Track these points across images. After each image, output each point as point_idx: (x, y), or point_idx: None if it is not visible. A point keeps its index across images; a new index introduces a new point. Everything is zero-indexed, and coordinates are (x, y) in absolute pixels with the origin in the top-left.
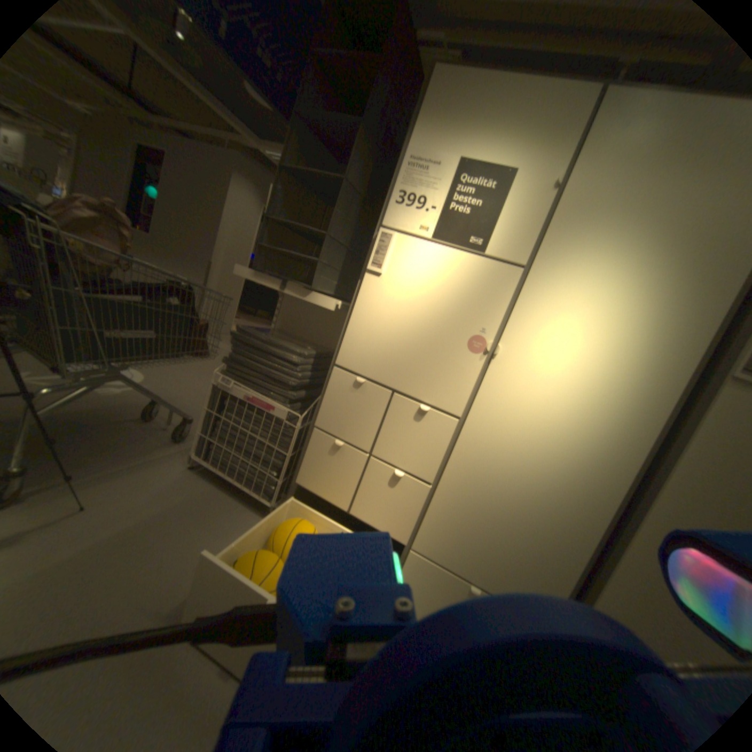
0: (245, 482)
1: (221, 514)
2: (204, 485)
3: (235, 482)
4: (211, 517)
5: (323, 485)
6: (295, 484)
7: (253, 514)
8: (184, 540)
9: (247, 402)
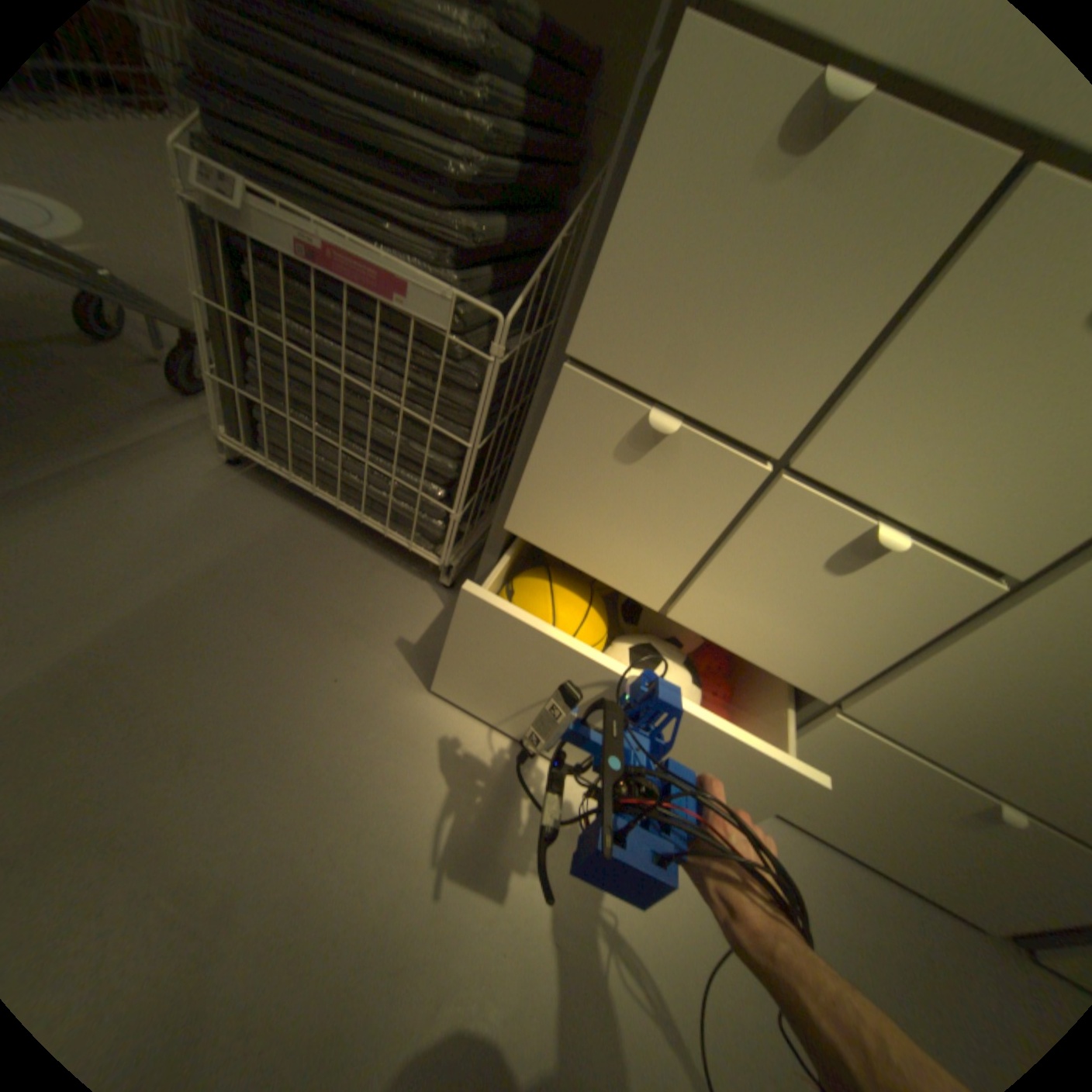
0: (366, 499)
1: (325, 576)
2: (272, 501)
3: (343, 498)
4: (301, 585)
5: (591, 537)
6: (504, 525)
7: (401, 567)
8: (239, 657)
9: (310, 260)
